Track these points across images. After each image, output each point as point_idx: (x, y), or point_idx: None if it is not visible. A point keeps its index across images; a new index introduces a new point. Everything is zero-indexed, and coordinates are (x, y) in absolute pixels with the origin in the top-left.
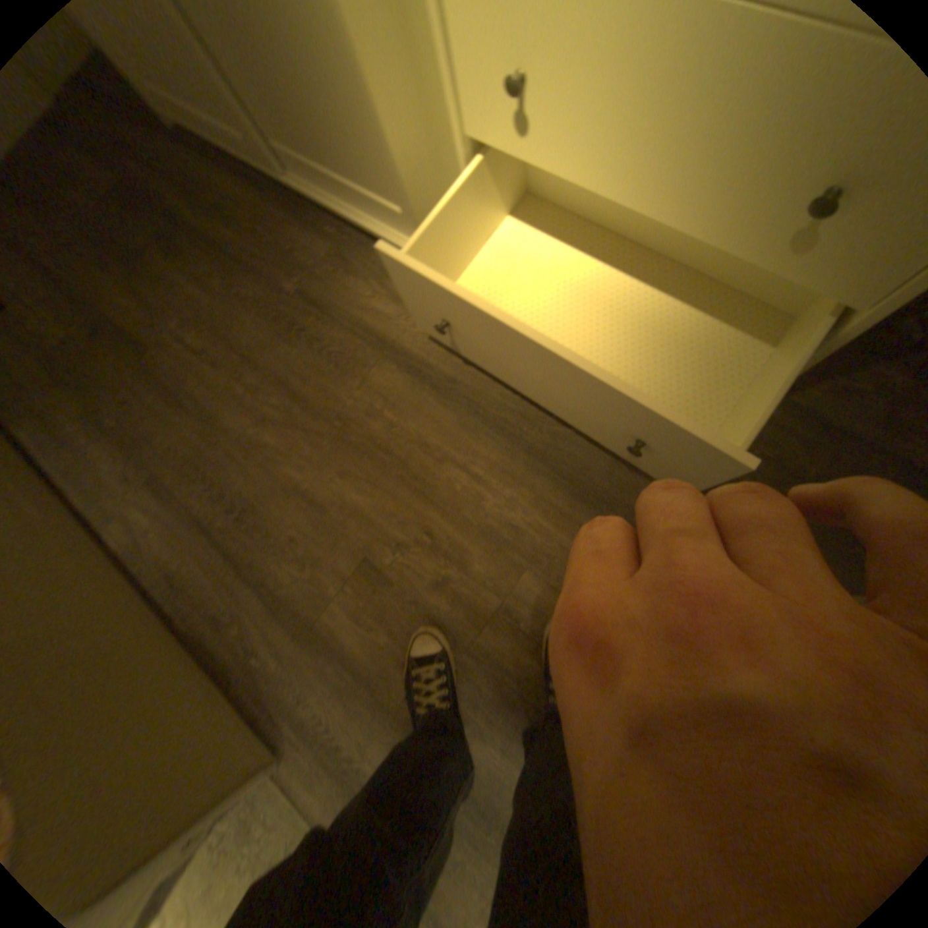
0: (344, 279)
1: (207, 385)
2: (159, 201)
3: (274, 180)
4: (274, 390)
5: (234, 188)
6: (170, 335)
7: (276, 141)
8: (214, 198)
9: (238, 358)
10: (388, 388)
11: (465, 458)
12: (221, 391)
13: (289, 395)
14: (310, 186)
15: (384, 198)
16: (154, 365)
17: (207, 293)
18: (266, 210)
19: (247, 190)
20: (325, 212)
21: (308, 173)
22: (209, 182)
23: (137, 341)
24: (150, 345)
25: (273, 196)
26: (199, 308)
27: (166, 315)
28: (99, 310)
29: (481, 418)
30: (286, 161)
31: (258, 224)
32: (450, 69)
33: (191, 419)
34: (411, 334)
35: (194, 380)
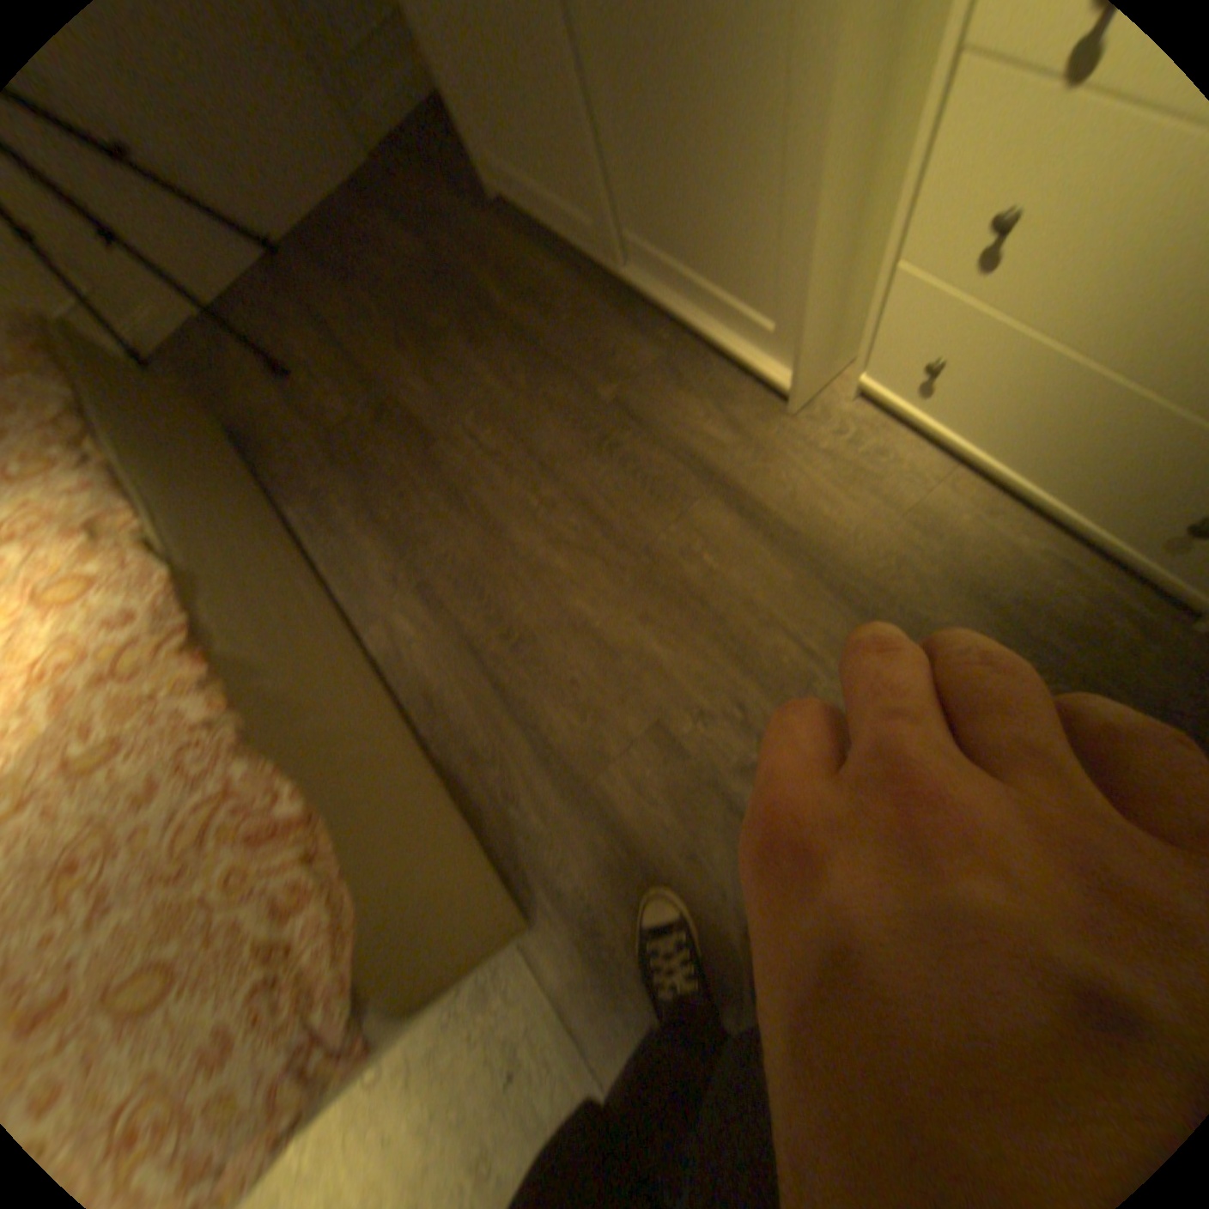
0: (673, 393)
1: (497, 491)
2: (469, 279)
3: (605, 271)
4: (573, 509)
5: (556, 273)
6: (463, 429)
7: (634, 233)
8: (531, 283)
9: (536, 466)
10: (711, 528)
11: (799, 628)
12: (513, 500)
13: (590, 518)
14: (655, 284)
15: (758, 312)
16: (441, 460)
17: (510, 389)
18: (589, 303)
19: (570, 278)
20: (659, 314)
21: (662, 271)
22: (528, 264)
23: (425, 430)
24: (438, 437)
25: (600, 288)
26: (499, 404)
27: (460, 406)
28: (388, 391)
29: (825, 584)
30: (637, 255)
31: (579, 318)
32: (914, 194)
33: (474, 525)
34: (748, 470)
35: (483, 483)
